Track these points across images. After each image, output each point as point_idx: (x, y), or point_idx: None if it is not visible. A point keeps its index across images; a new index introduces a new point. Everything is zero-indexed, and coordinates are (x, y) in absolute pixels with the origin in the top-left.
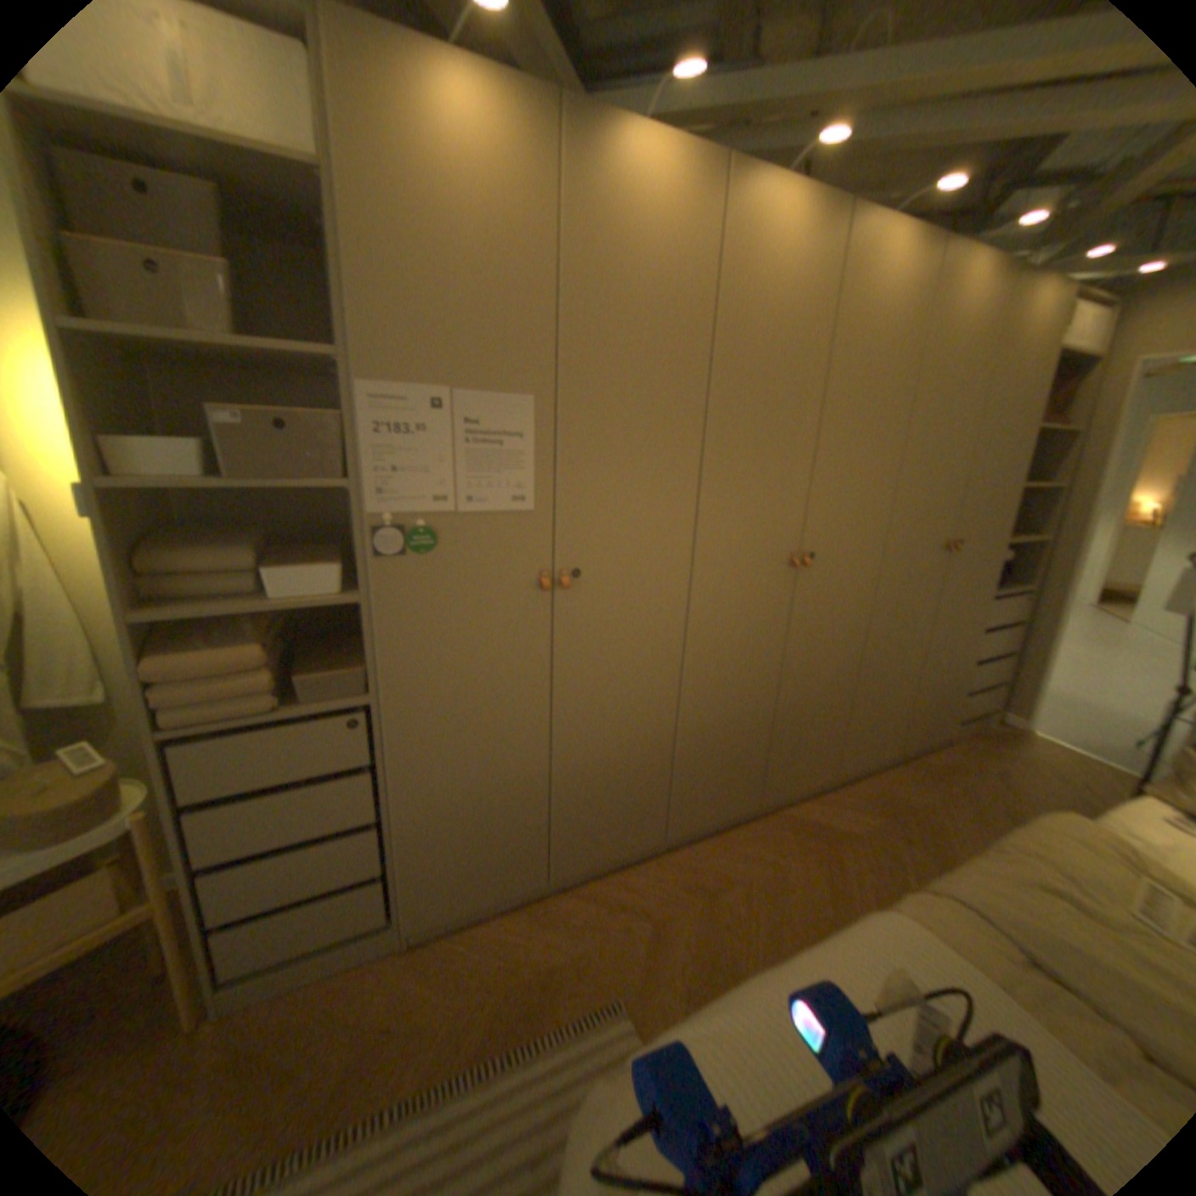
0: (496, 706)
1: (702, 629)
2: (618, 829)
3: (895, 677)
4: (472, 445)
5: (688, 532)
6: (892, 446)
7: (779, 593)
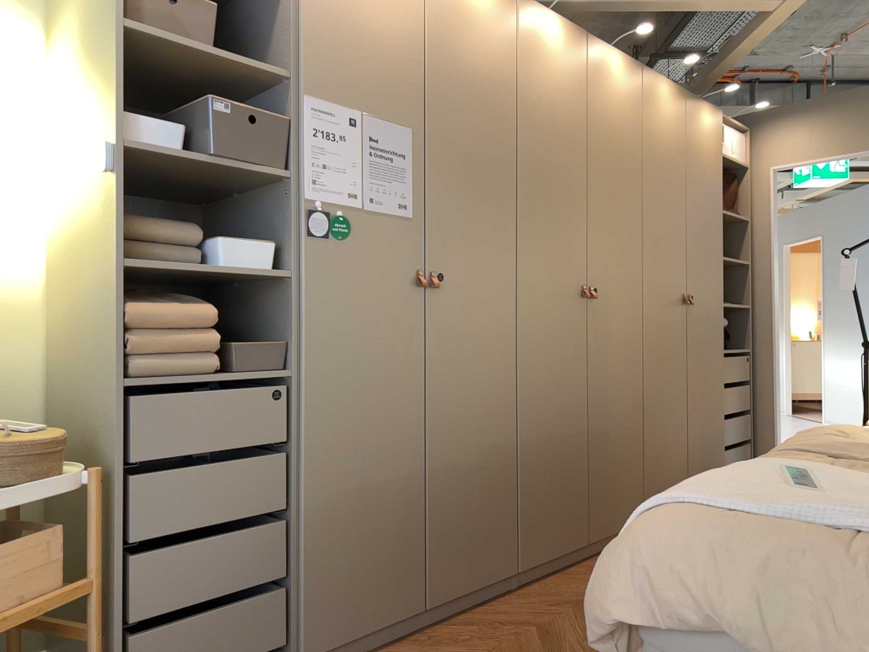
0: (385, 391)
1: (529, 341)
2: (479, 546)
3: (669, 414)
4: (373, 155)
5: (513, 252)
6: (635, 207)
7: (579, 318)
